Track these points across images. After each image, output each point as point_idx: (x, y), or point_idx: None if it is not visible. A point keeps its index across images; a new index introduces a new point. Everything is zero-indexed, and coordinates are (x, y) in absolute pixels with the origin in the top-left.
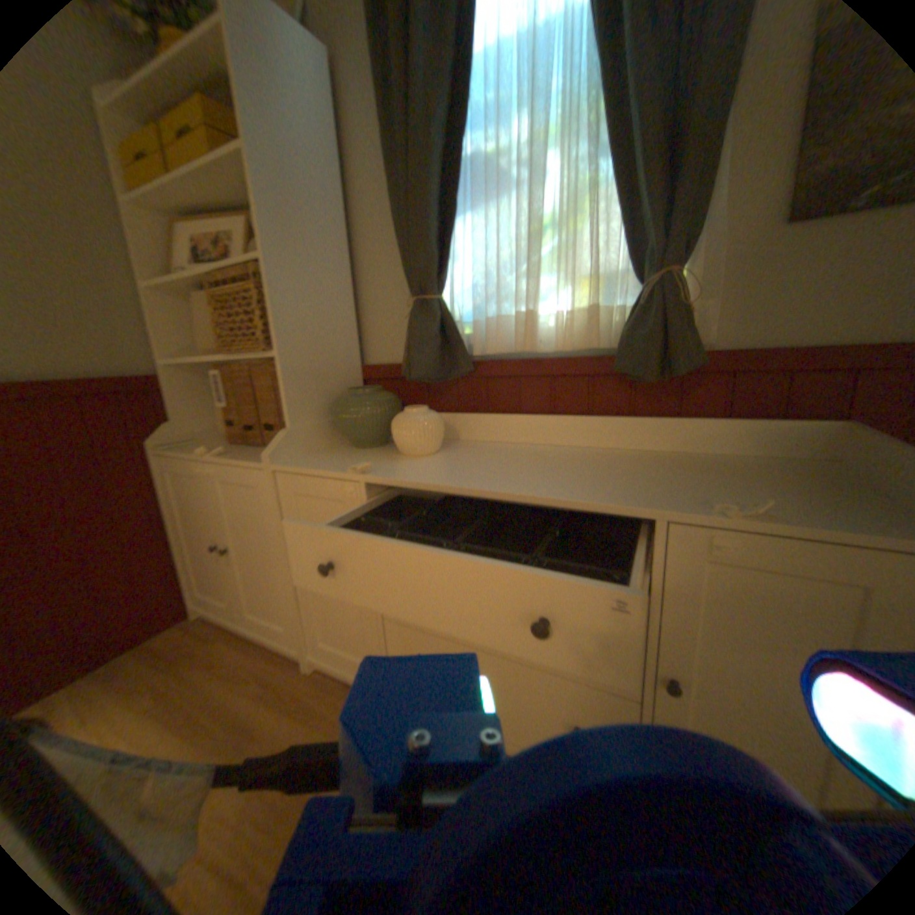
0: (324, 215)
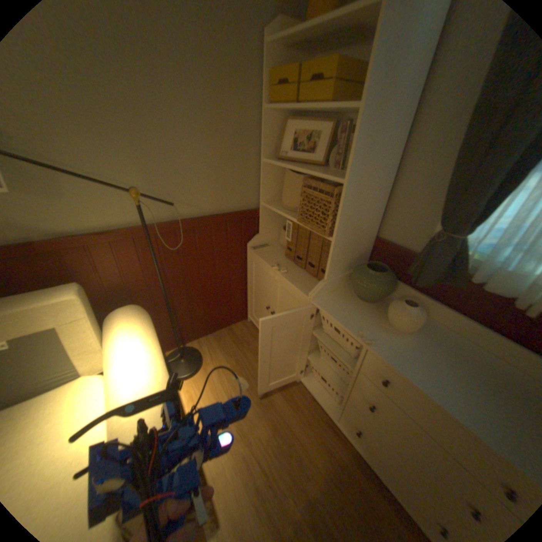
0: (393, 143)
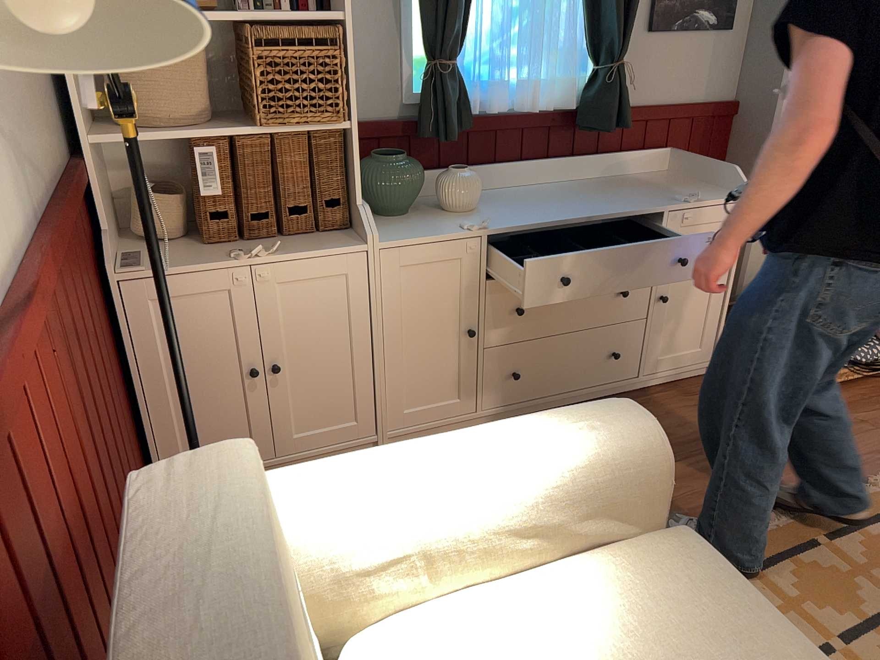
0: None
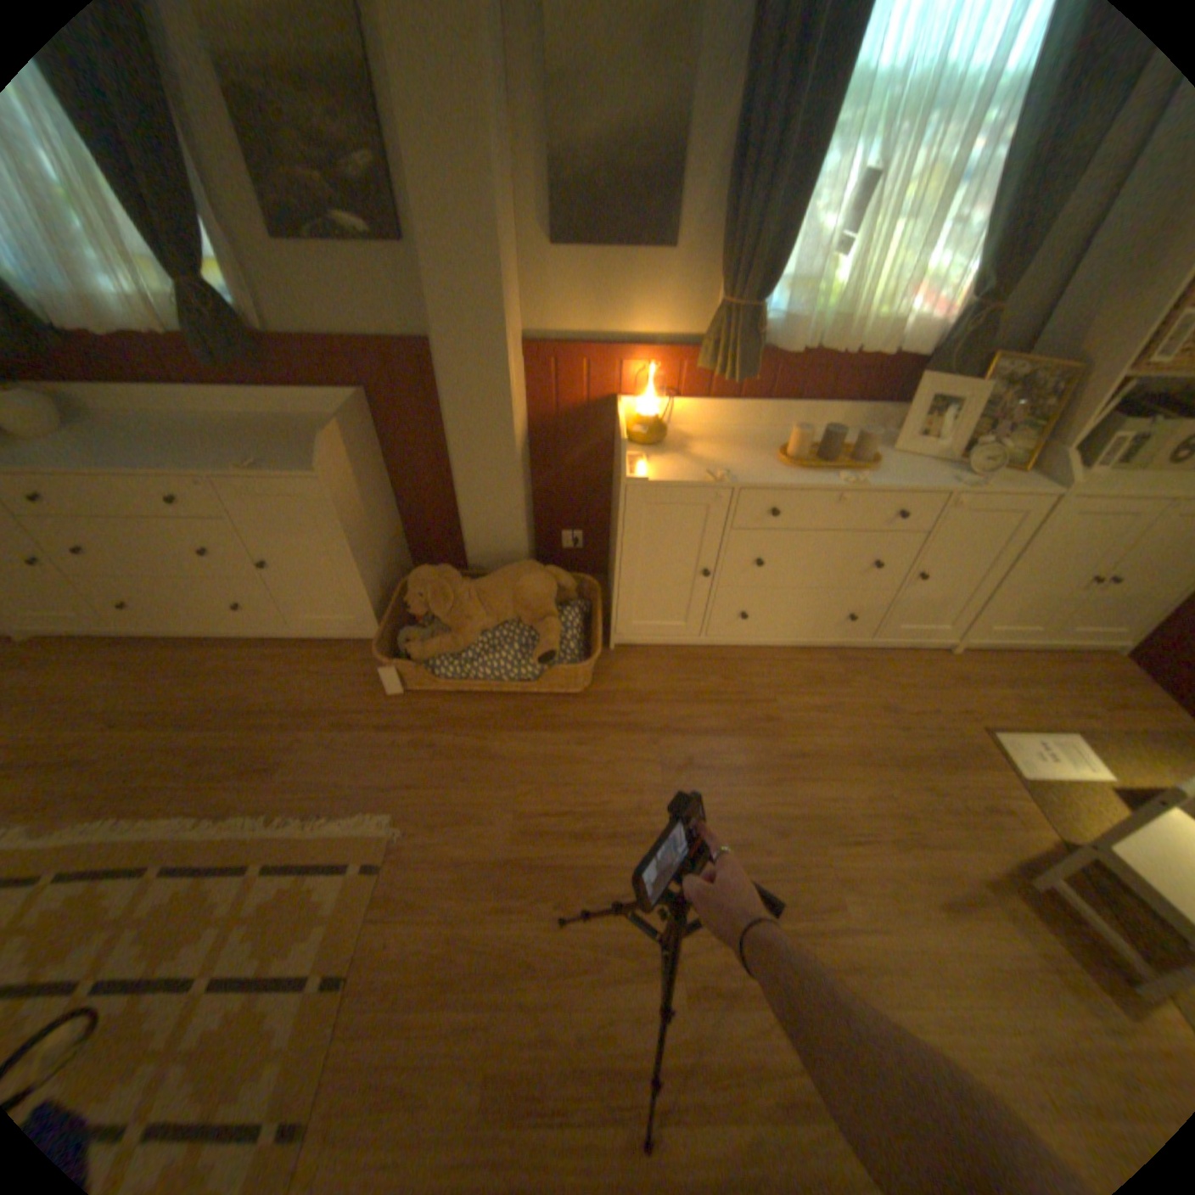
0: None
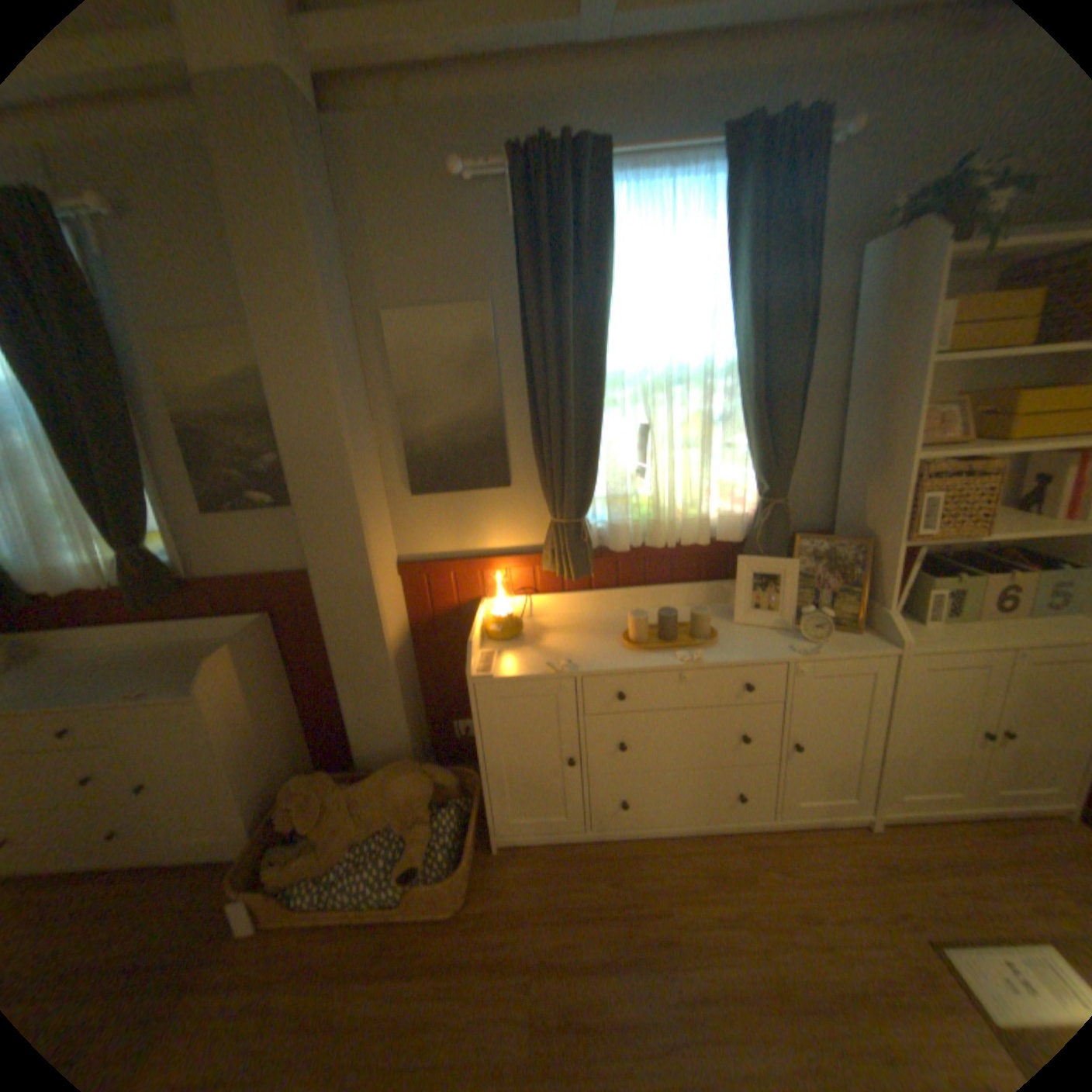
0: None
